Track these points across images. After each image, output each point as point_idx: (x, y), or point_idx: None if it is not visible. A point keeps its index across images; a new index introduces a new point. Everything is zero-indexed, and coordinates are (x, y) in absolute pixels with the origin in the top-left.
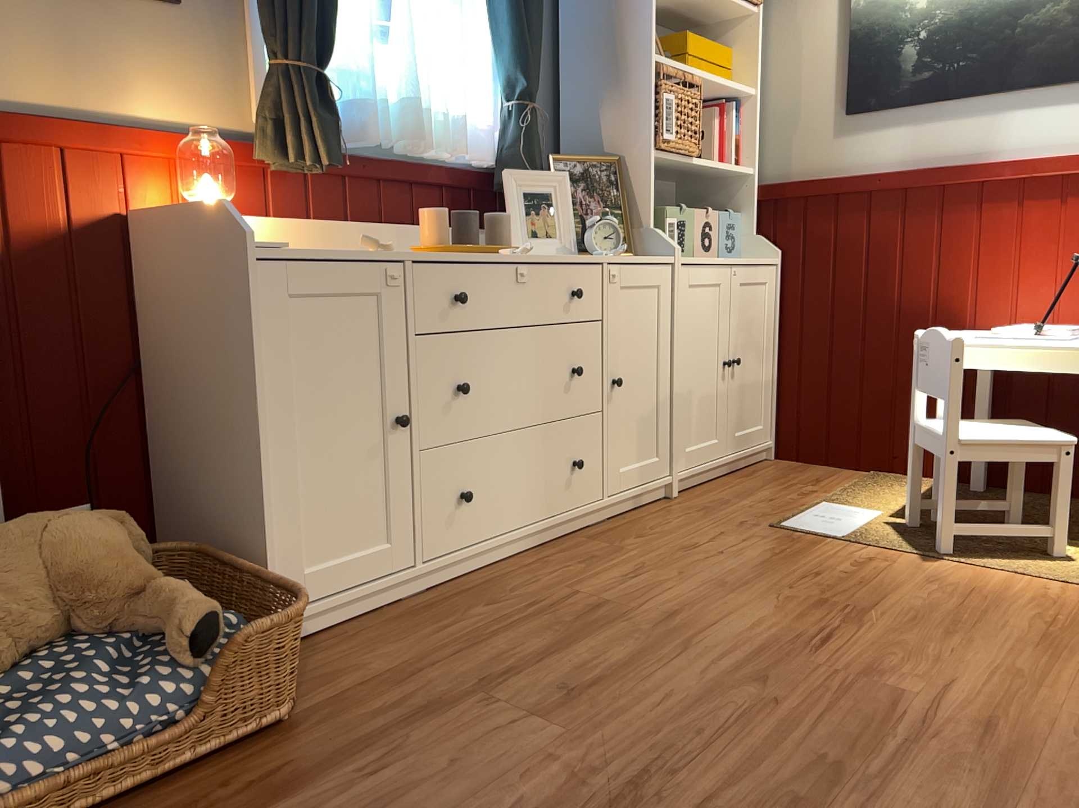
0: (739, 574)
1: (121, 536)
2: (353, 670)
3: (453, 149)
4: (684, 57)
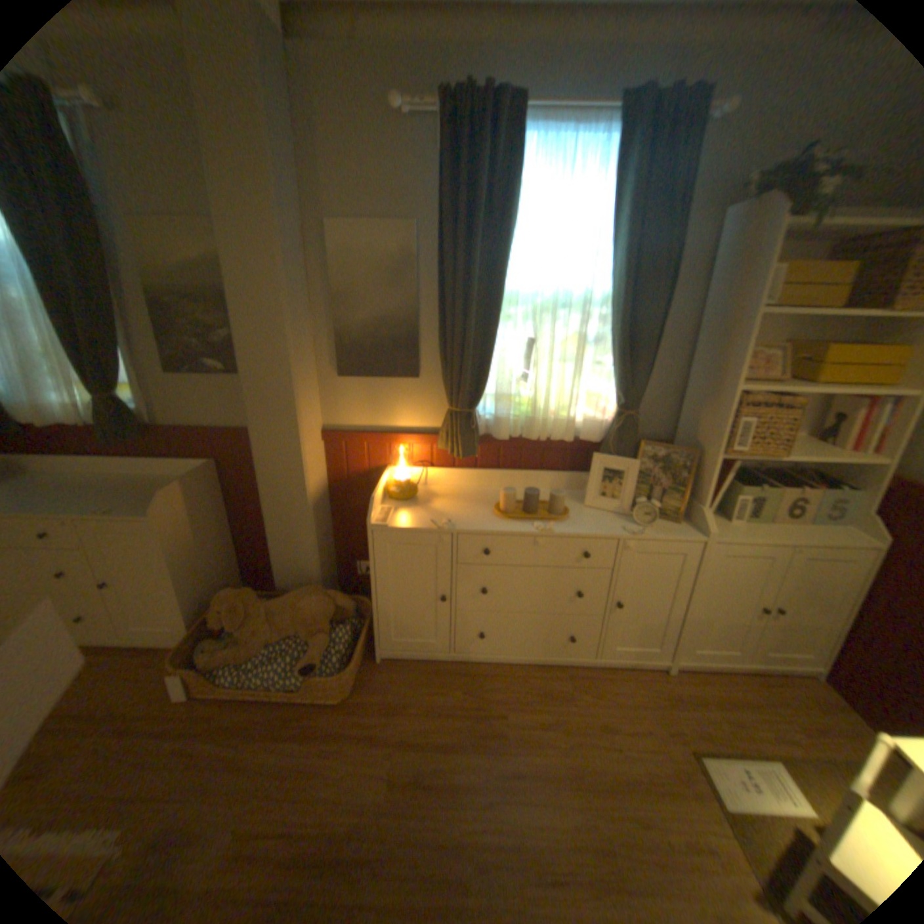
0: (602, 781)
1: (323, 609)
2: (383, 694)
3: (563, 438)
4: (821, 365)
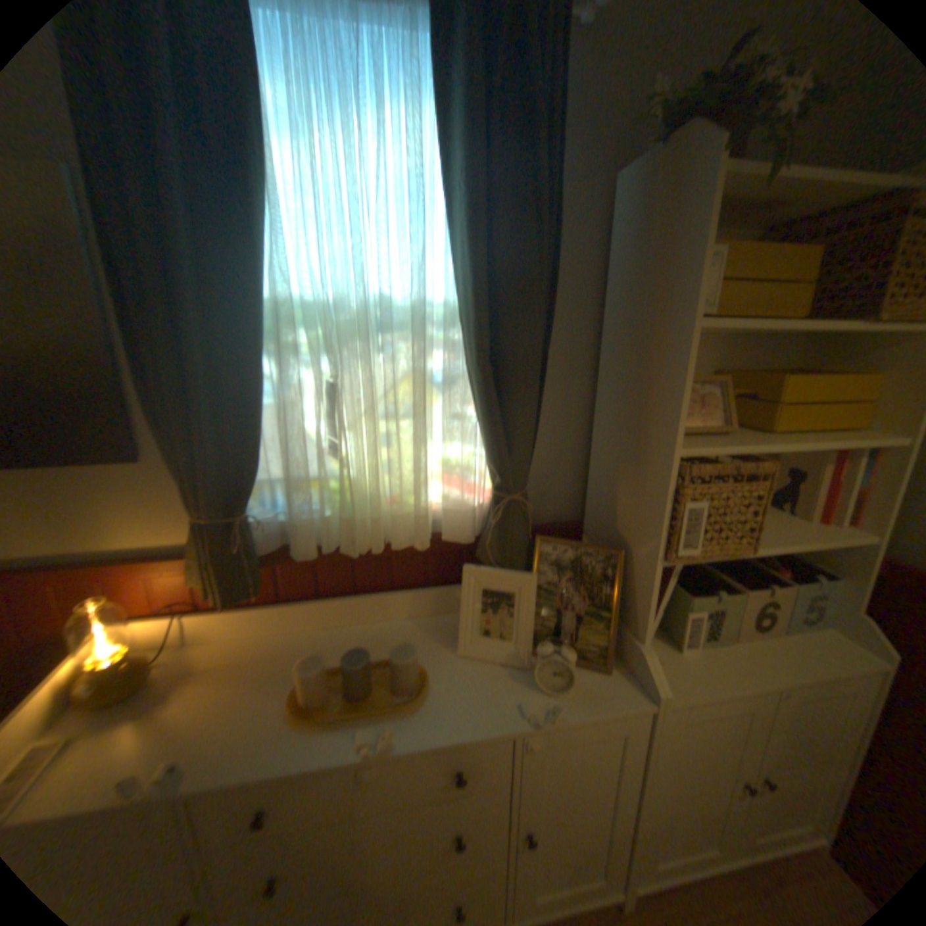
0: None
1: None
2: None
3: (412, 544)
4: (777, 406)
